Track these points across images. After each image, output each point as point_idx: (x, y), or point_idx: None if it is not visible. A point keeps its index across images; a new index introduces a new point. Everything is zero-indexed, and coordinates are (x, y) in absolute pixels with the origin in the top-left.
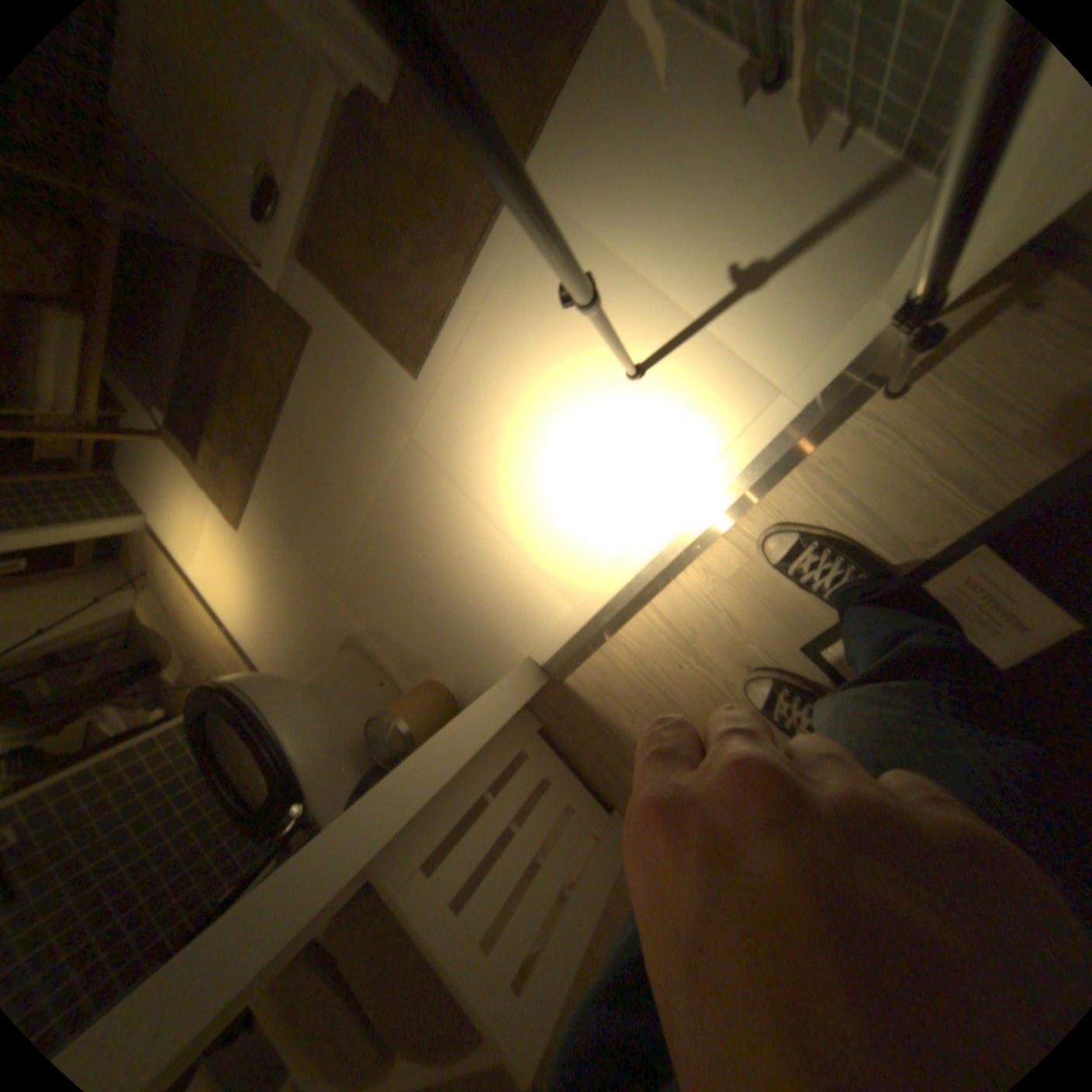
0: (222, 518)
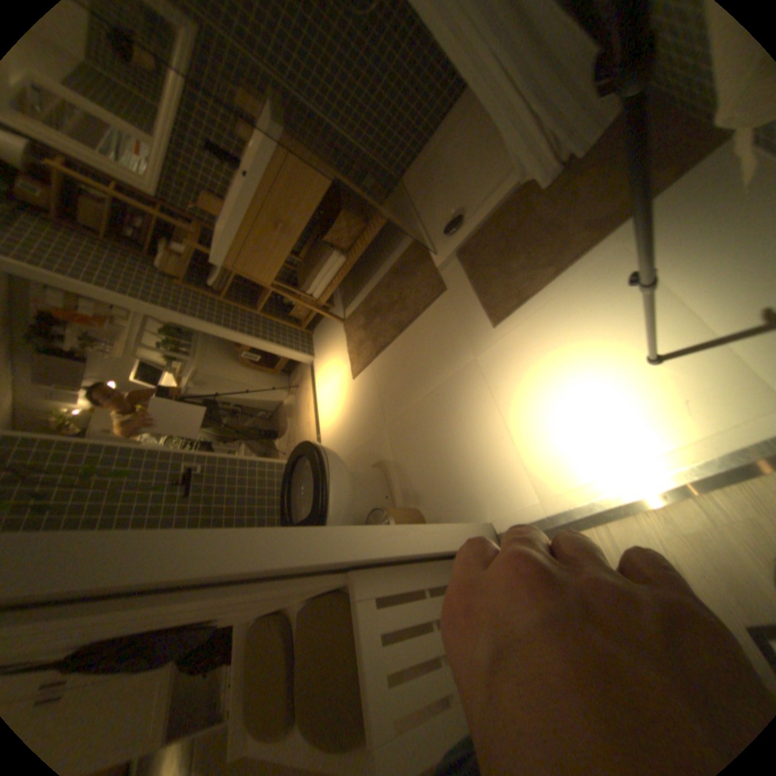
0: (349, 372)
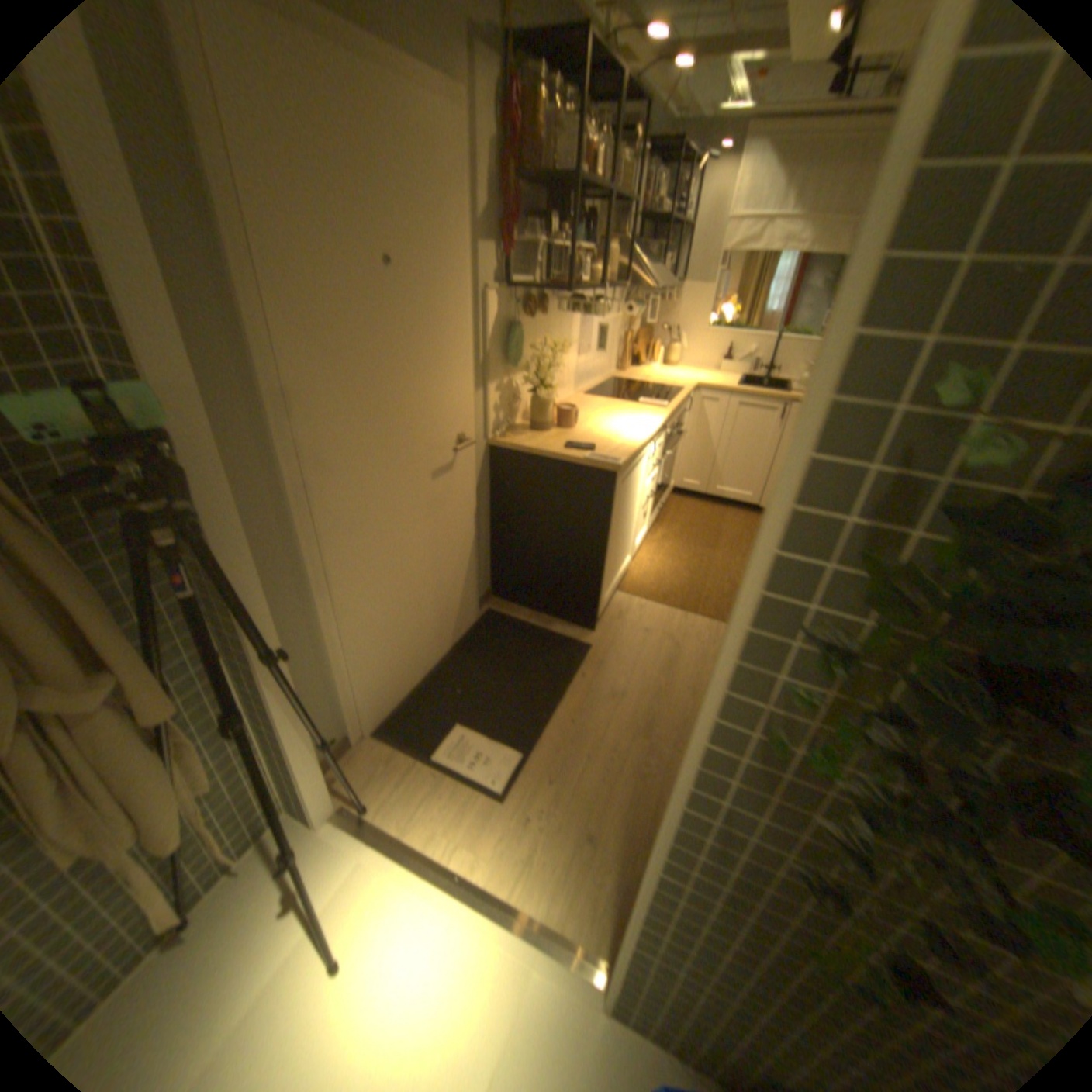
0: None
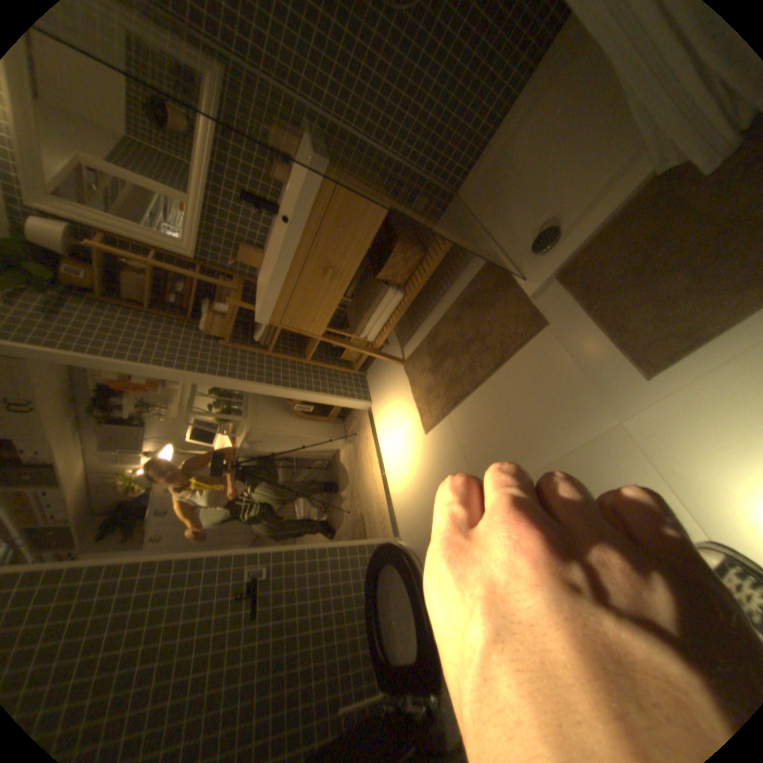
0: (418, 423)
